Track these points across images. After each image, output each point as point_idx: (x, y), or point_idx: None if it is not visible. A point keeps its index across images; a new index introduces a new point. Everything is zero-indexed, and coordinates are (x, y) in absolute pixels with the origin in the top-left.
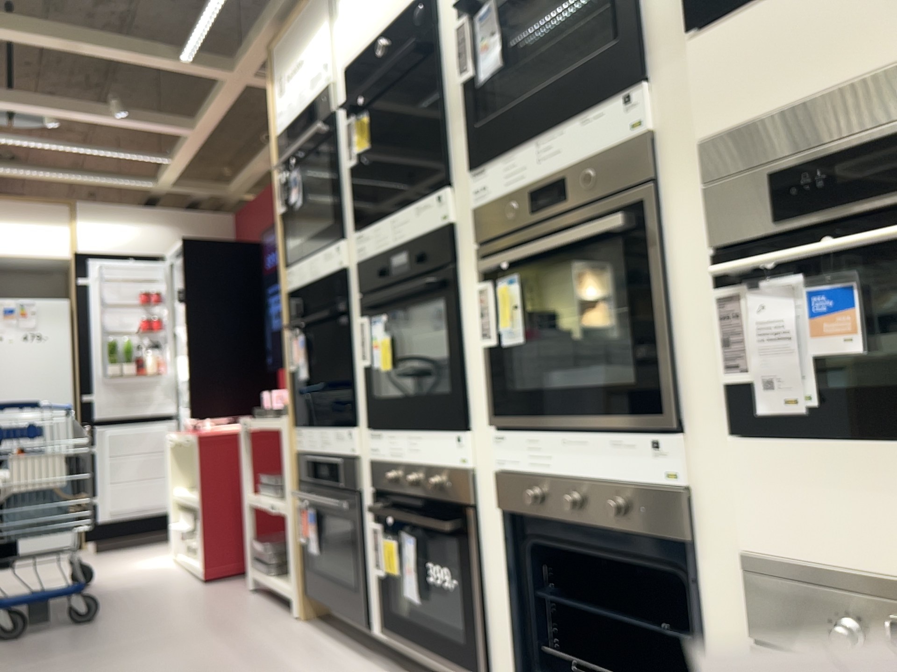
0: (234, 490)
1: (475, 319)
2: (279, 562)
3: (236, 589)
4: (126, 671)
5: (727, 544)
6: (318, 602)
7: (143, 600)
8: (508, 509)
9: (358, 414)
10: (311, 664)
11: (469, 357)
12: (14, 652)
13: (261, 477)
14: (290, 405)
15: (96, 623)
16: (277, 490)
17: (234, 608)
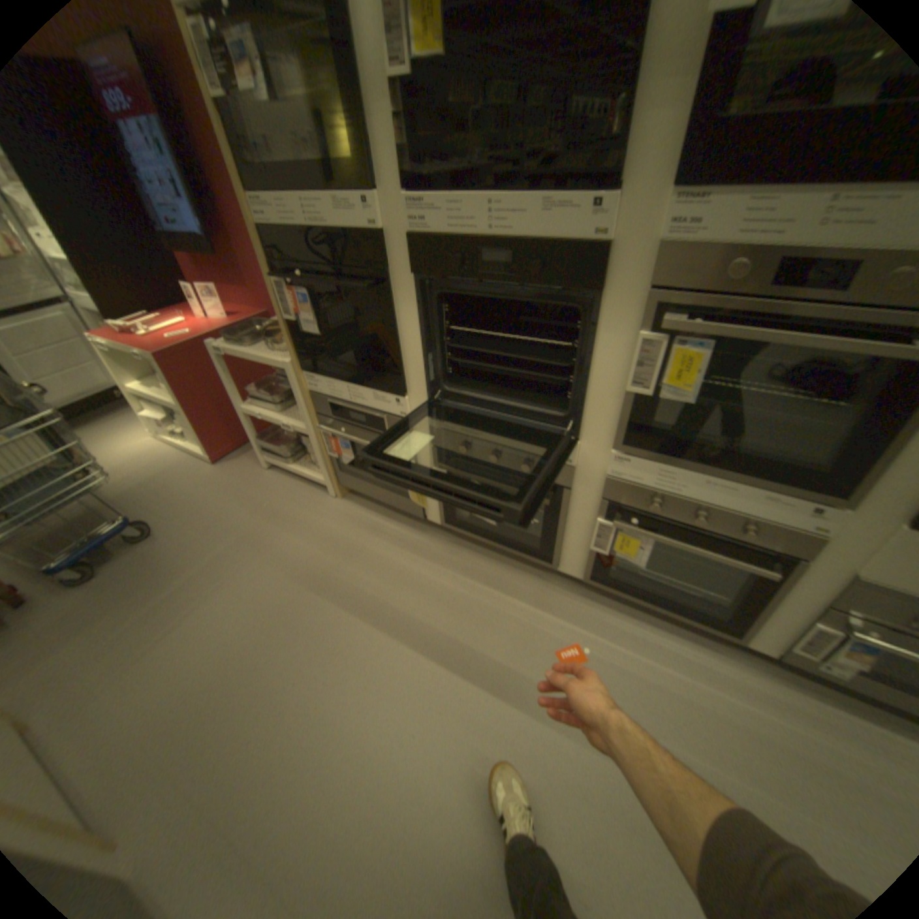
0: (208, 392)
1: (615, 357)
2: (291, 453)
3: (249, 467)
4: (243, 590)
5: (840, 566)
6: (352, 488)
7: (173, 497)
8: (615, 500)
9: (409, 387)
10: (387, 545)
11: (594, 386)
12: (106, 593)
13: (250, 393)
14: (293, 352)
15: (155, 537)
16: (276, 406)
17: (269, 493)
